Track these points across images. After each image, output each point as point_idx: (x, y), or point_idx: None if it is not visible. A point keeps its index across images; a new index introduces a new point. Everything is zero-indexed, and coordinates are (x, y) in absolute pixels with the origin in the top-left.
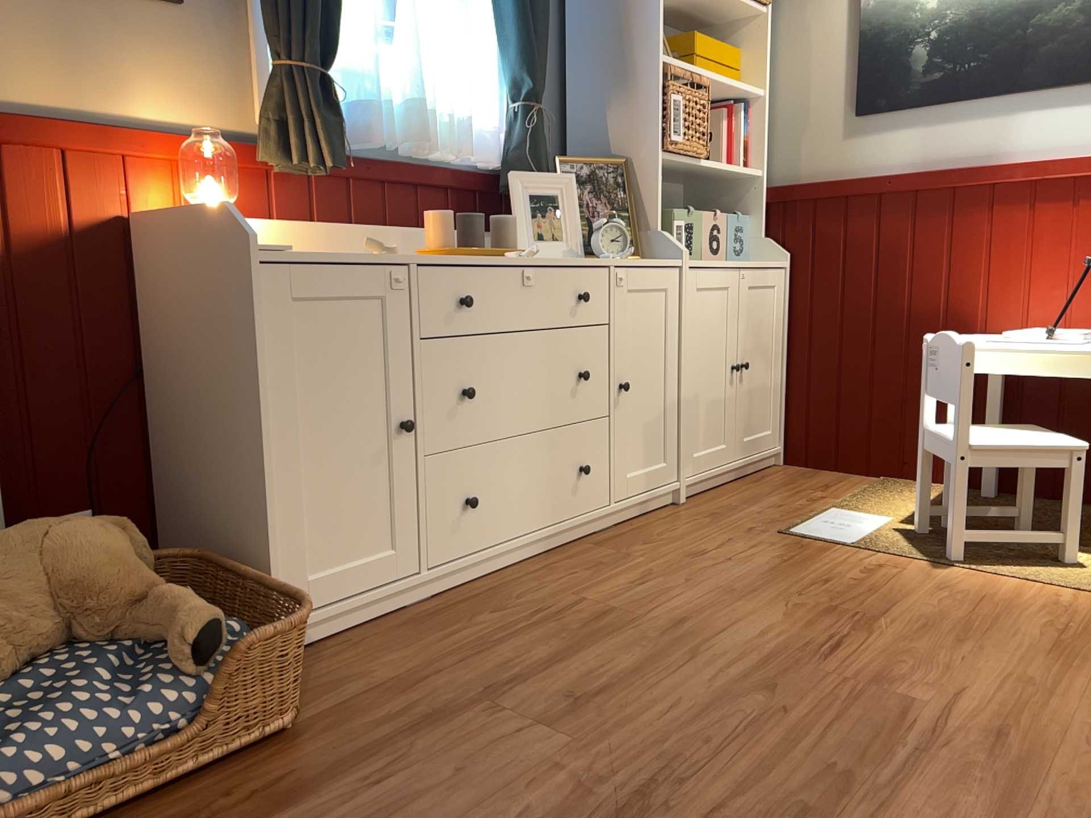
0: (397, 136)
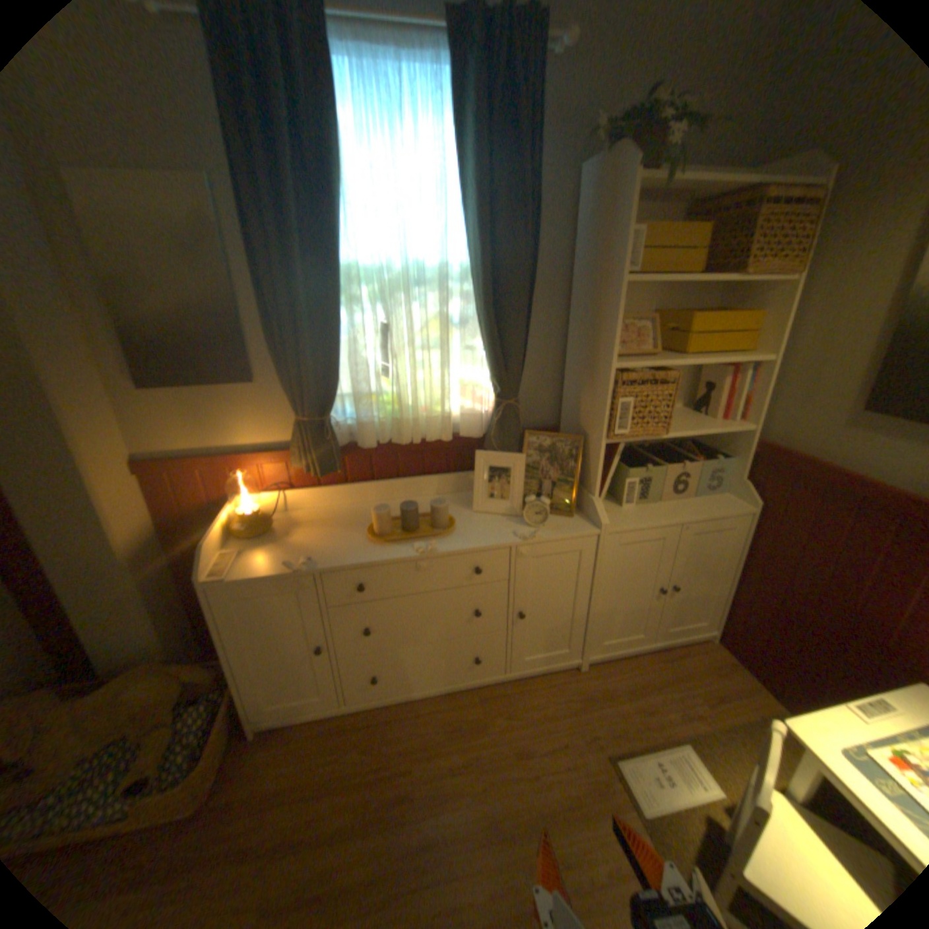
0: (394, 433)
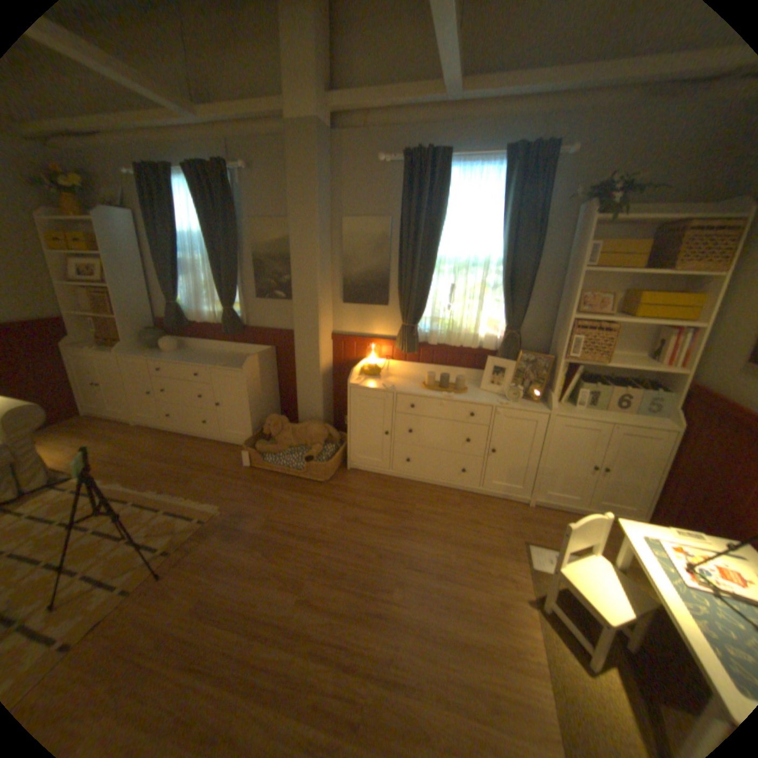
0: (447, 340)
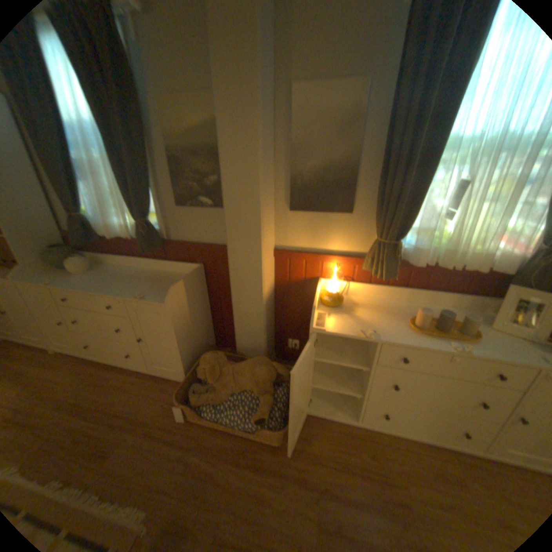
0: (440, 259)
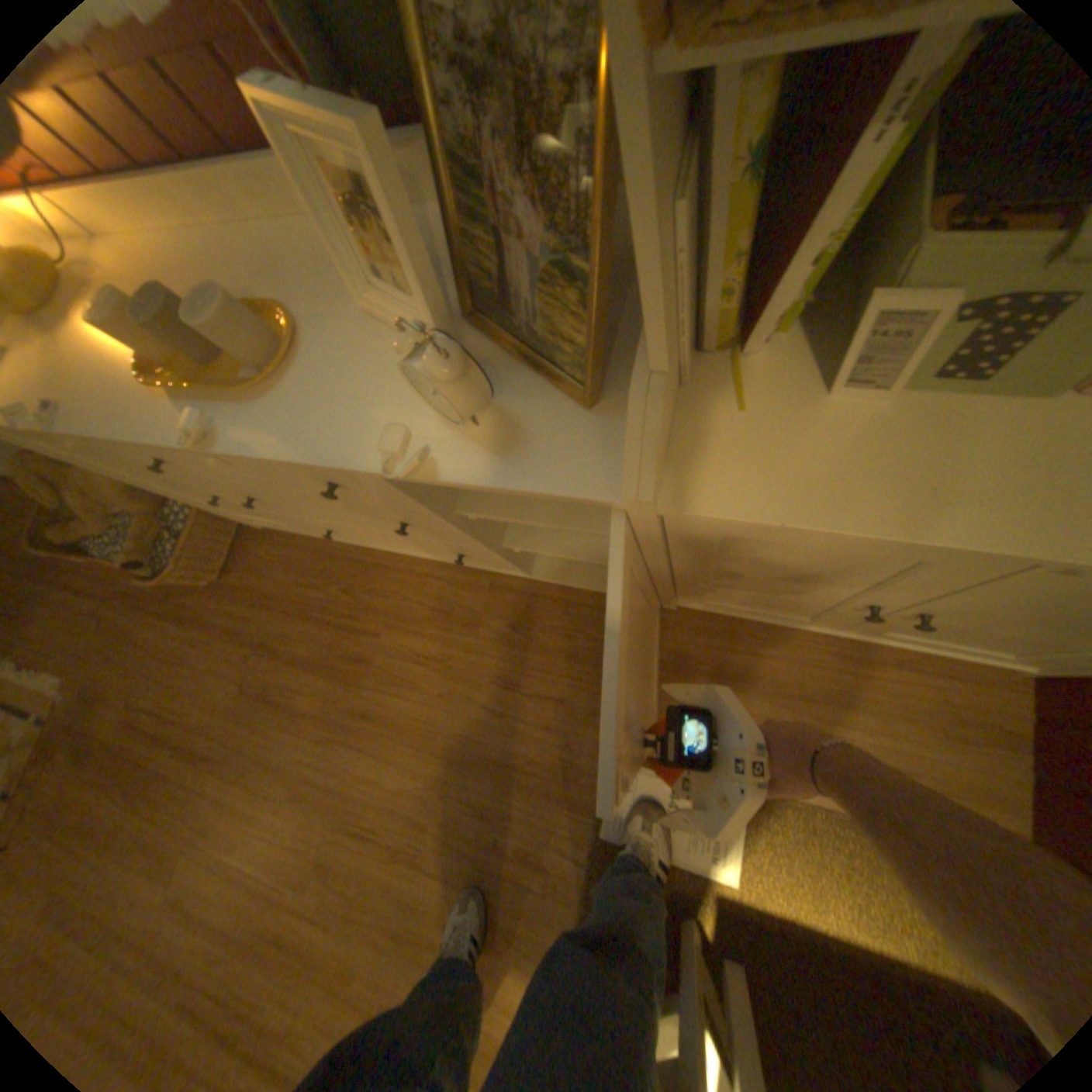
0: None
